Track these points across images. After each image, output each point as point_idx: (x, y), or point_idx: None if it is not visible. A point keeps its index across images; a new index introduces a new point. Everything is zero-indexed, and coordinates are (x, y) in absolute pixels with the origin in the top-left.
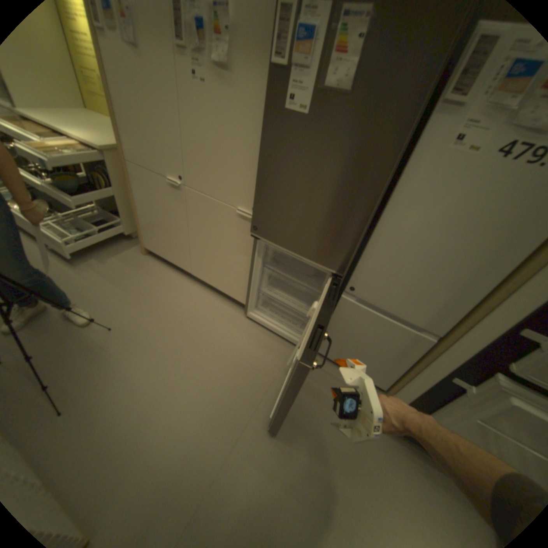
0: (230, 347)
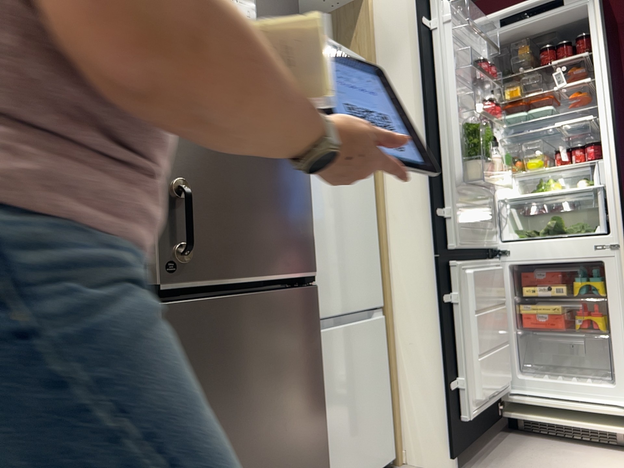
0: None
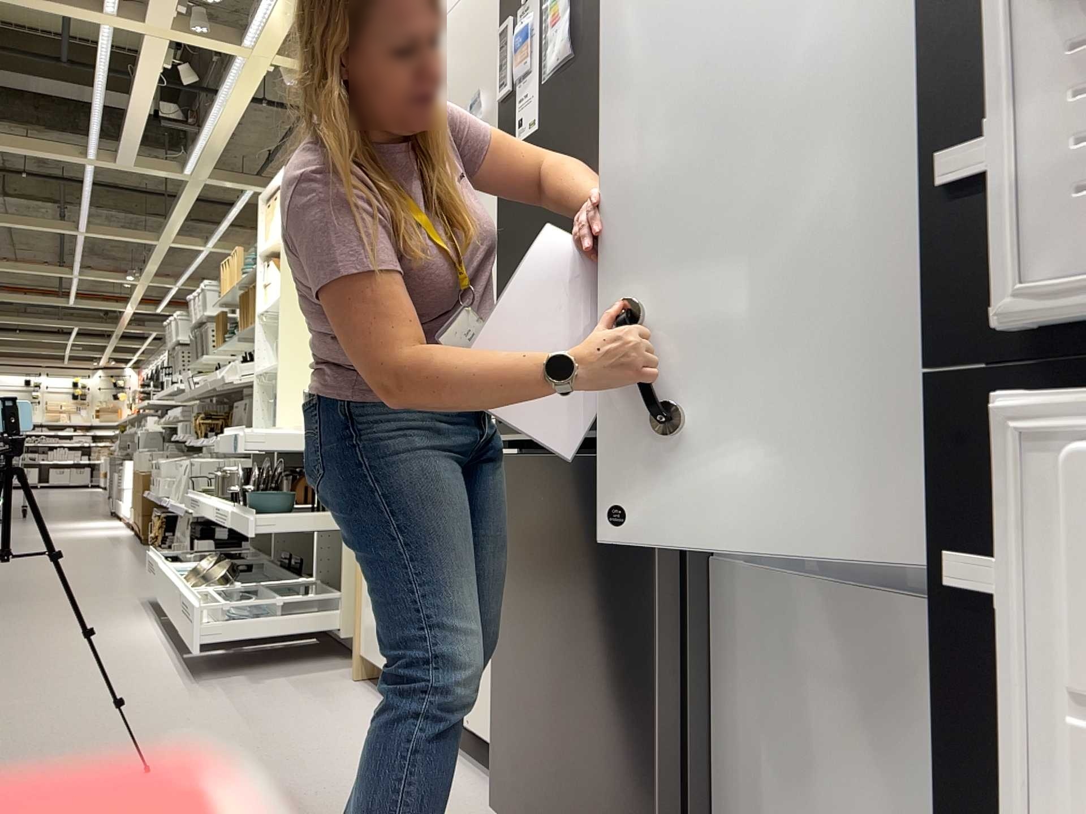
0: None
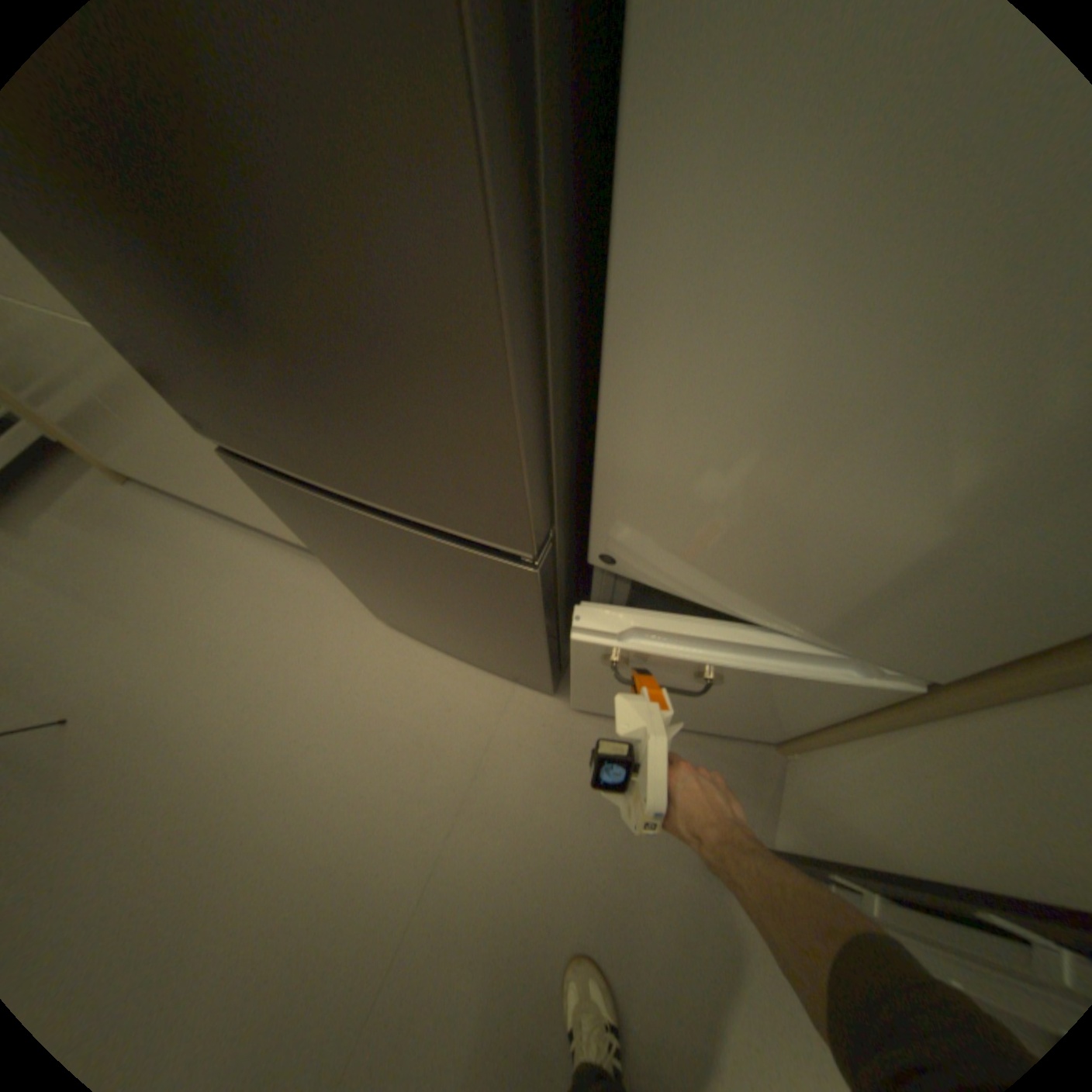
0: (360, 703)
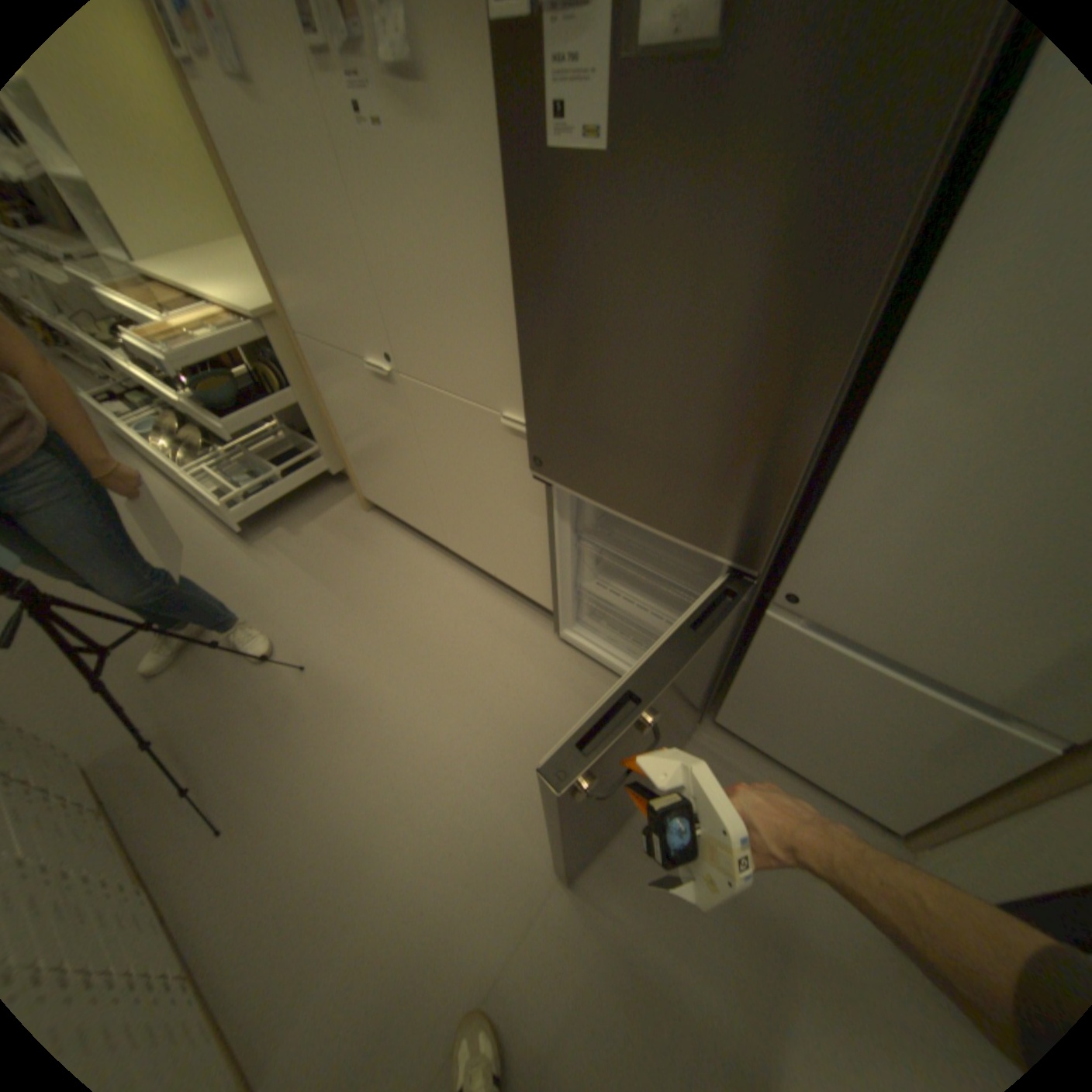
0: (523, 709)
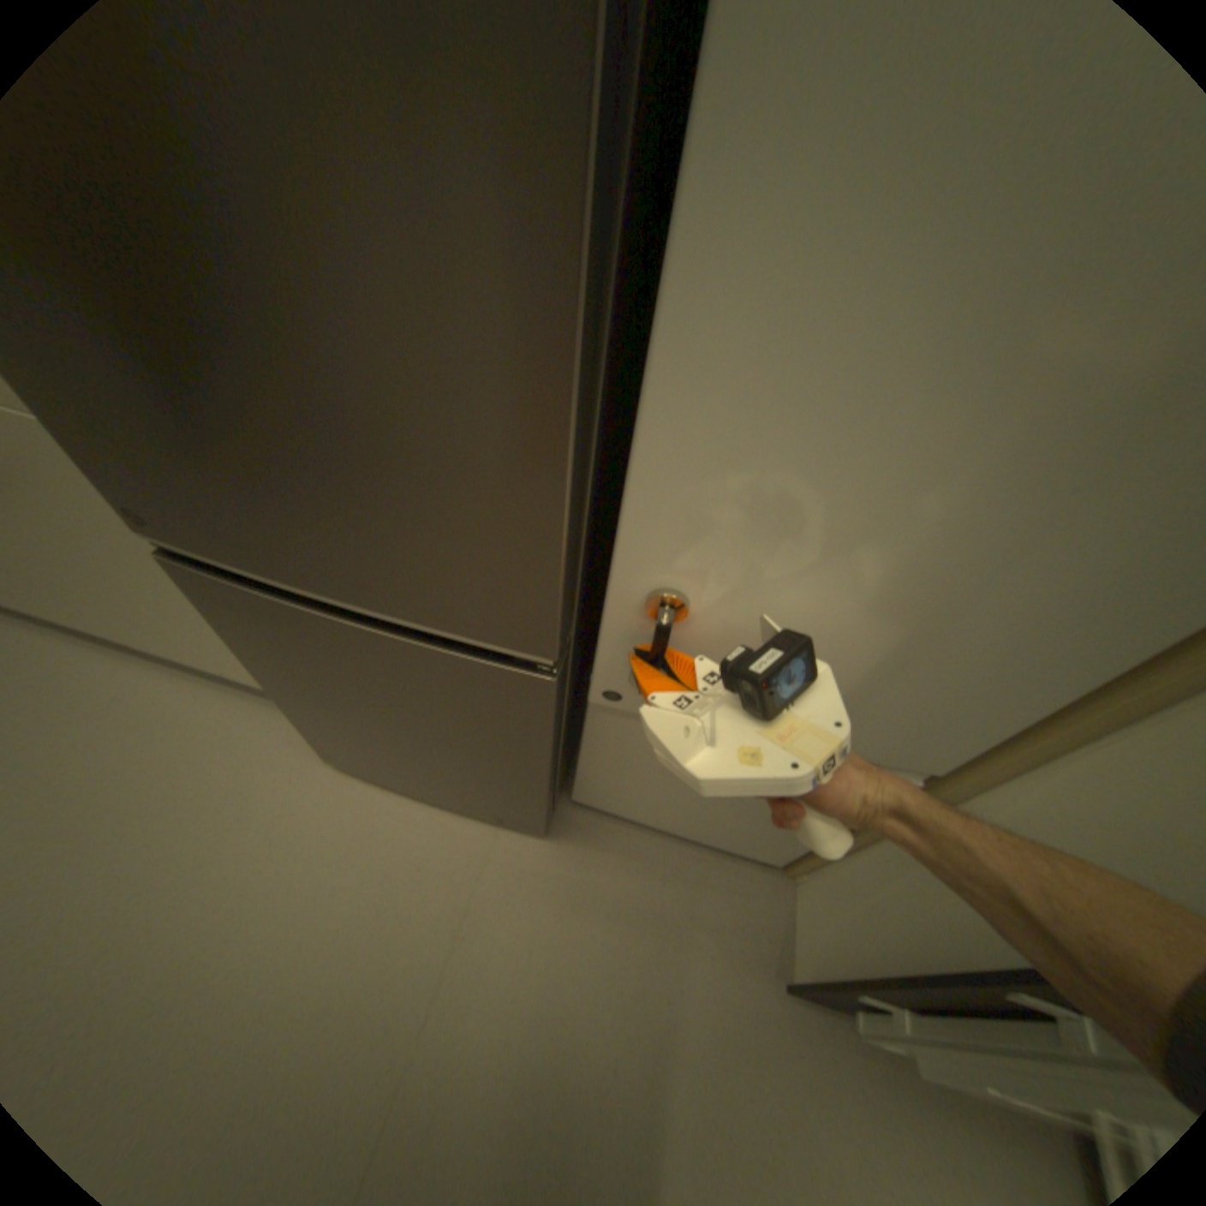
0: (301, 872)
